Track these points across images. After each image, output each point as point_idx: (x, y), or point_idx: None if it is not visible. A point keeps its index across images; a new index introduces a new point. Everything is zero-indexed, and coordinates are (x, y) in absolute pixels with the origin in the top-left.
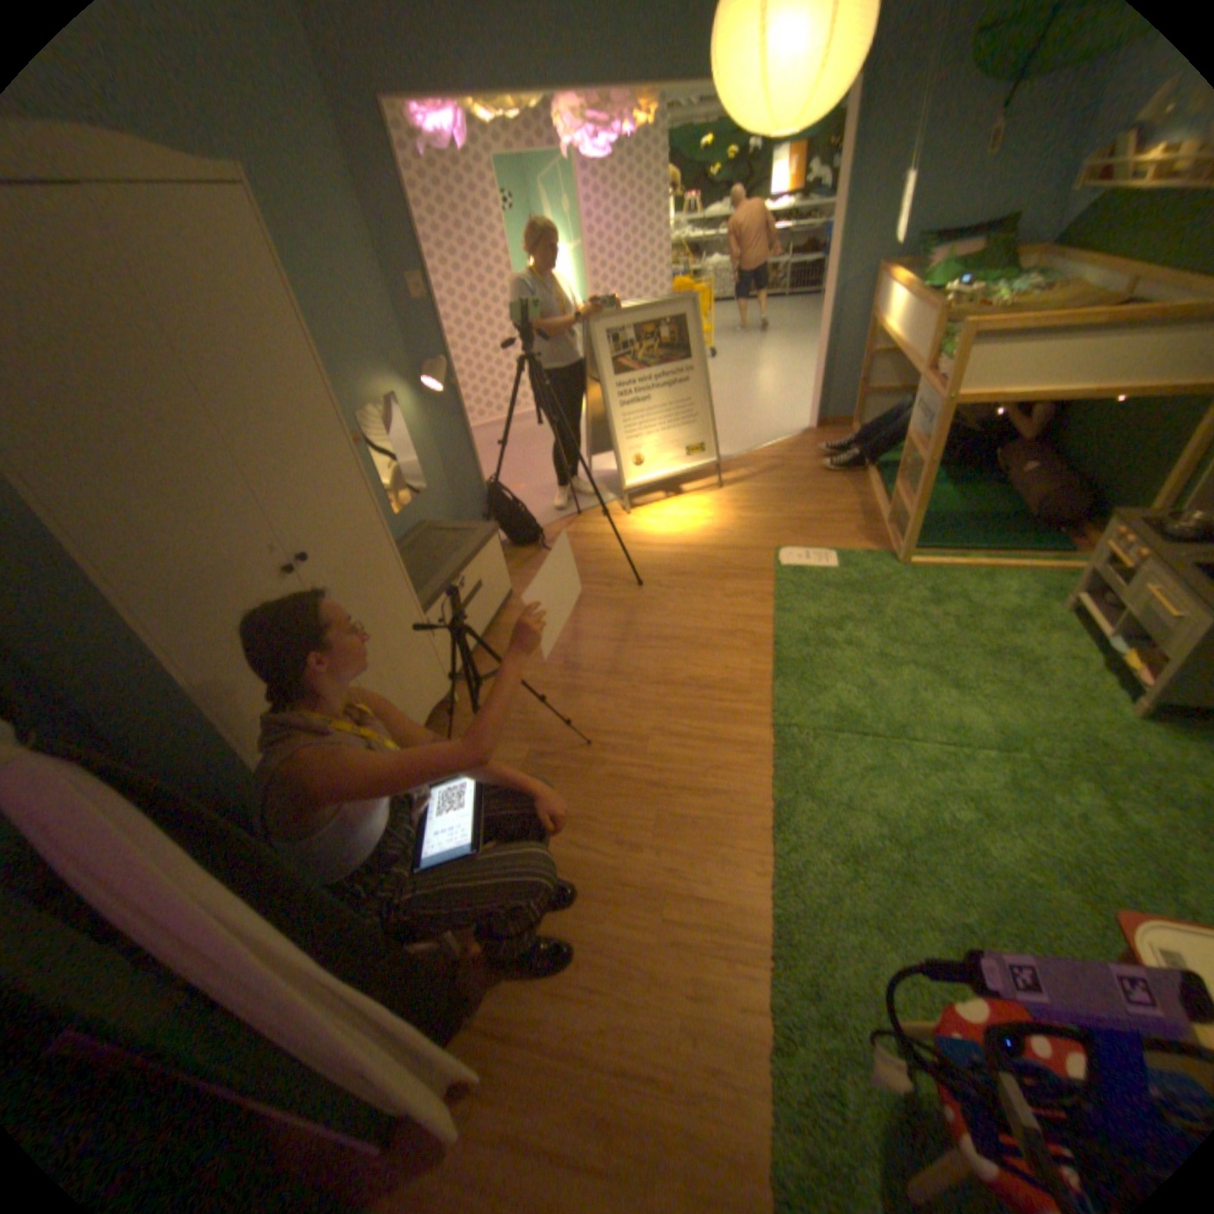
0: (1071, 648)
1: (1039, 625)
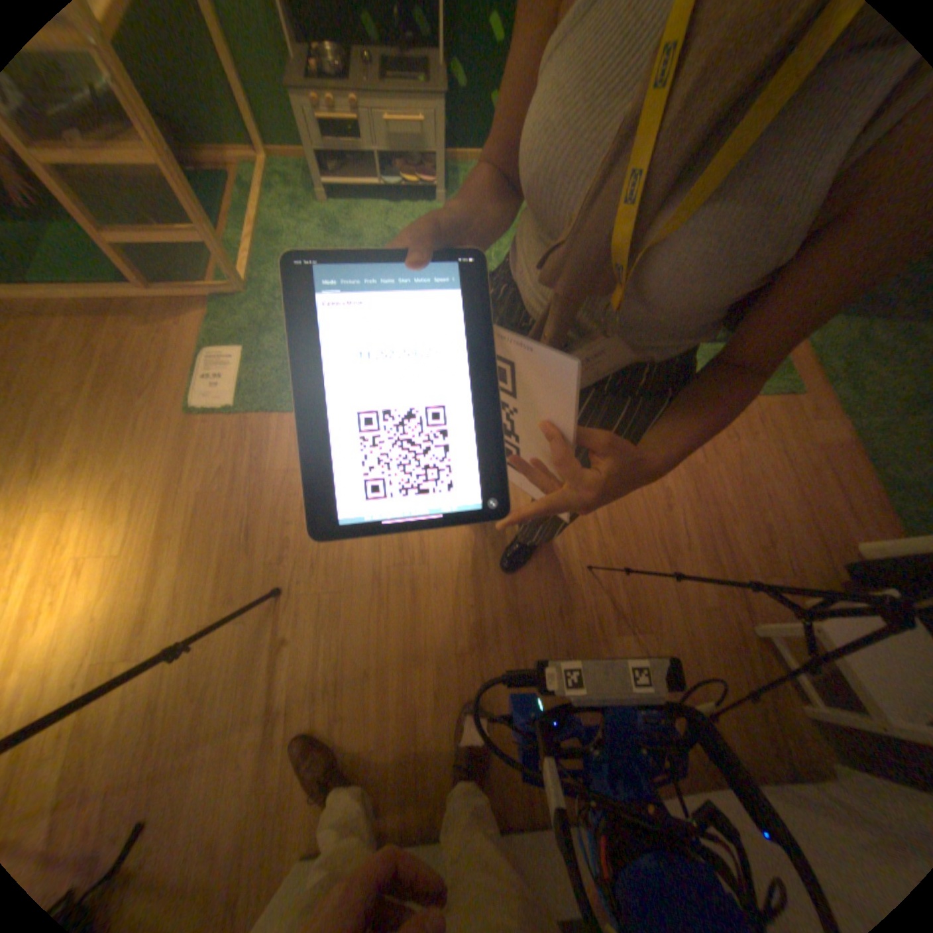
0: (368, 213)
1: (340, 222)
